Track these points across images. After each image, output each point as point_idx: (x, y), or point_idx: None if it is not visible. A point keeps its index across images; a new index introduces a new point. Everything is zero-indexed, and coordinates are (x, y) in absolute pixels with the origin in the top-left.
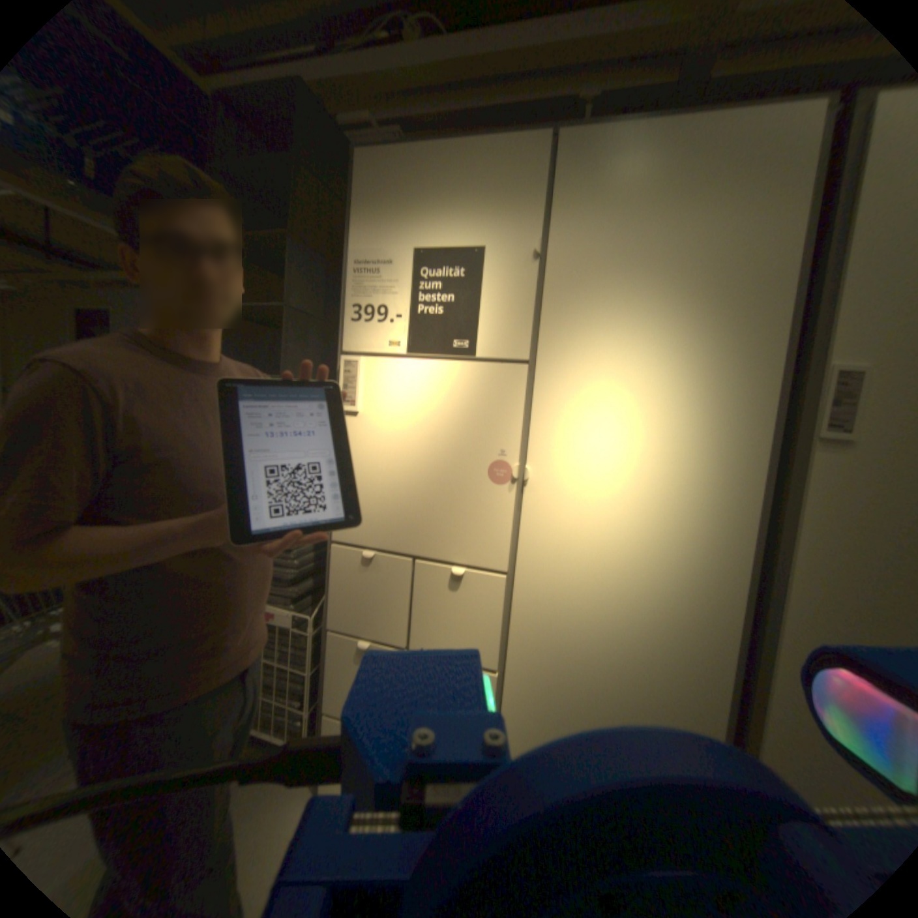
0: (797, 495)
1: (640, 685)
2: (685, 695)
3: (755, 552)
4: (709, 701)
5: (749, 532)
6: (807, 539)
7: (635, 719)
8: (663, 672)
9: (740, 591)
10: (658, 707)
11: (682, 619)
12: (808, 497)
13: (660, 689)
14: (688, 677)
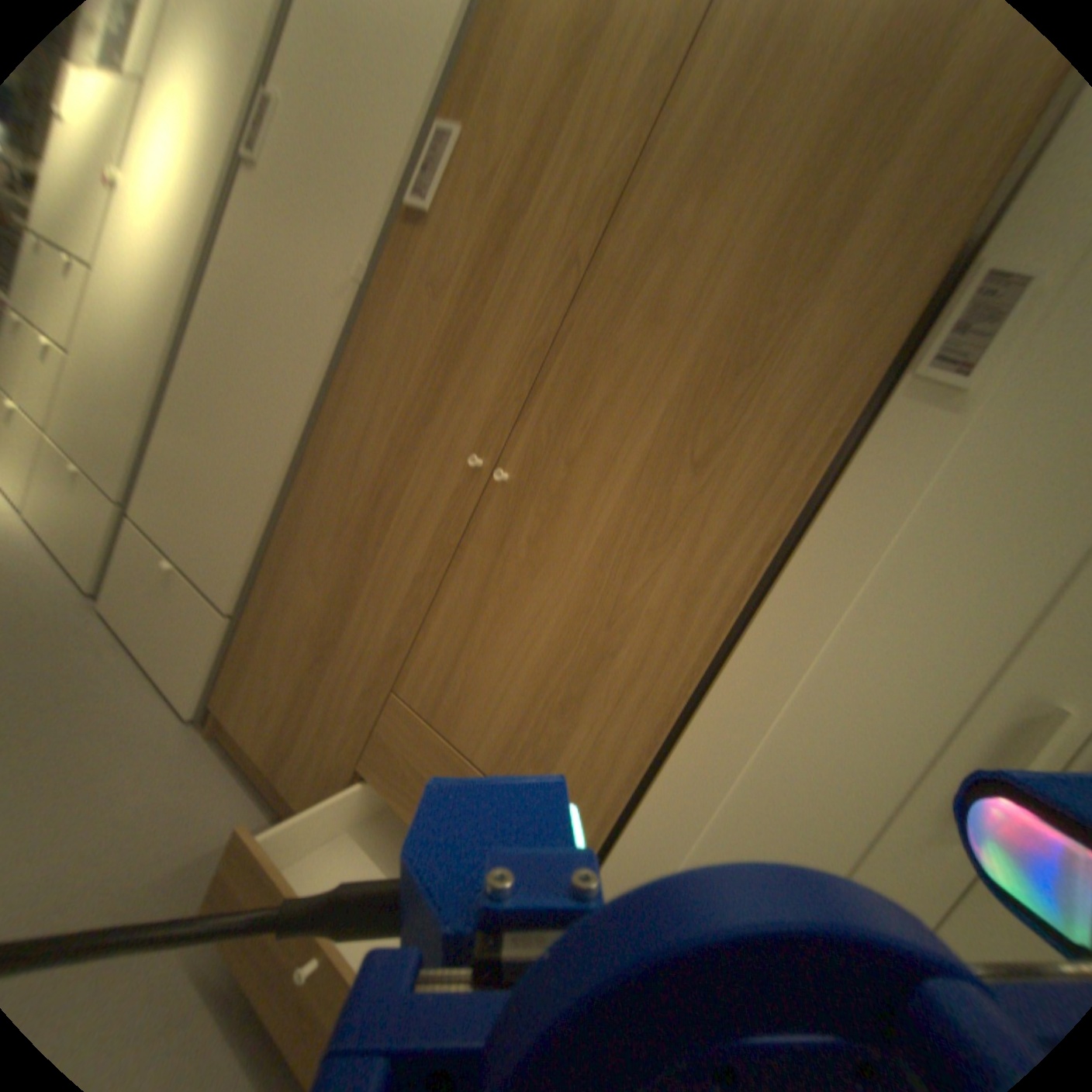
0: (225, 212)
1: (112, 366)
2: (127, 378)
3: (192, 258)
4: (135, 384)
5: (188, 236)
6: (210, 246)
7: (102, 396)
8: (123, 356)
9: (172, 289)
10: (114, 387)
11: (142, 311)
12: (222, 209)
13: (119, 372)
14: (132, 362)
